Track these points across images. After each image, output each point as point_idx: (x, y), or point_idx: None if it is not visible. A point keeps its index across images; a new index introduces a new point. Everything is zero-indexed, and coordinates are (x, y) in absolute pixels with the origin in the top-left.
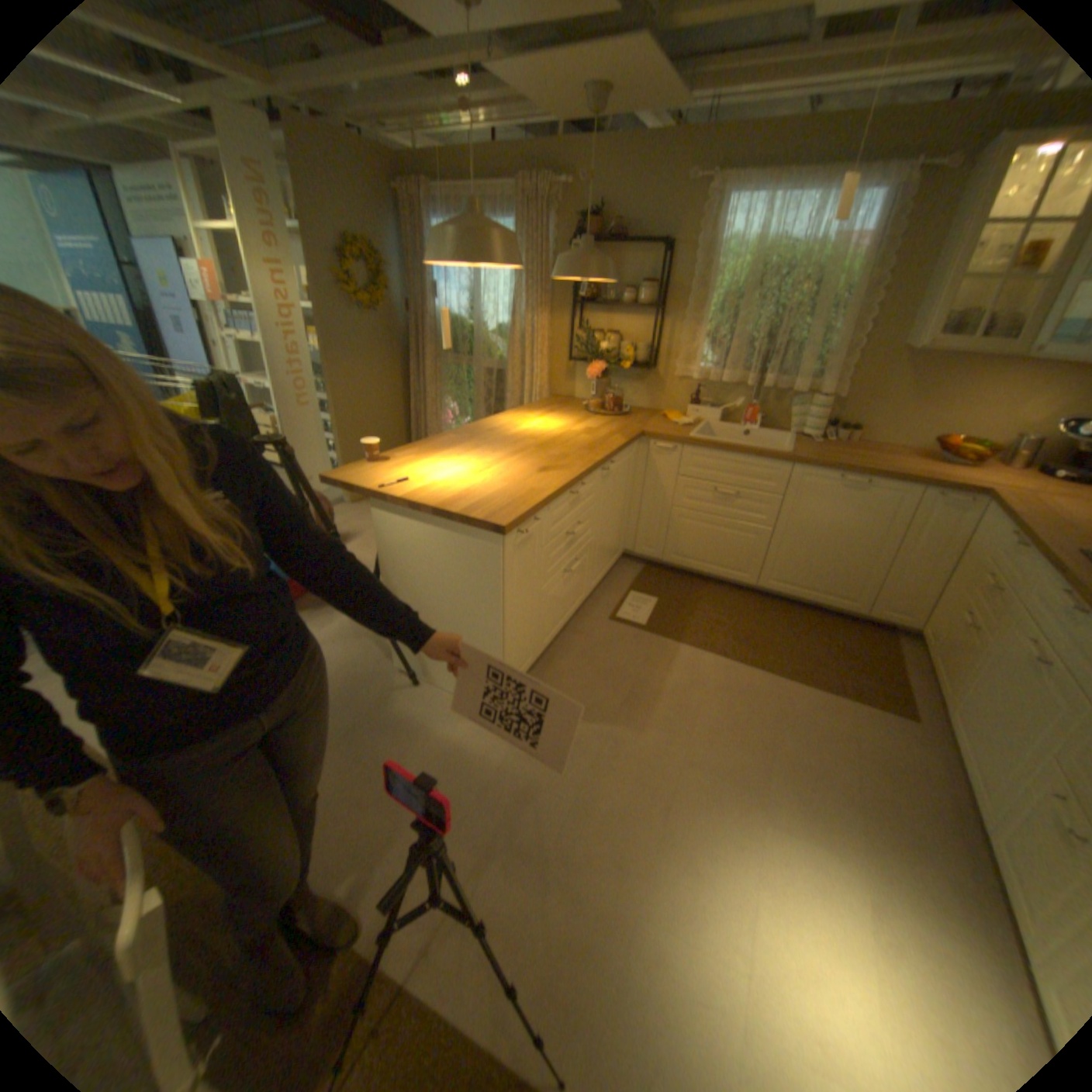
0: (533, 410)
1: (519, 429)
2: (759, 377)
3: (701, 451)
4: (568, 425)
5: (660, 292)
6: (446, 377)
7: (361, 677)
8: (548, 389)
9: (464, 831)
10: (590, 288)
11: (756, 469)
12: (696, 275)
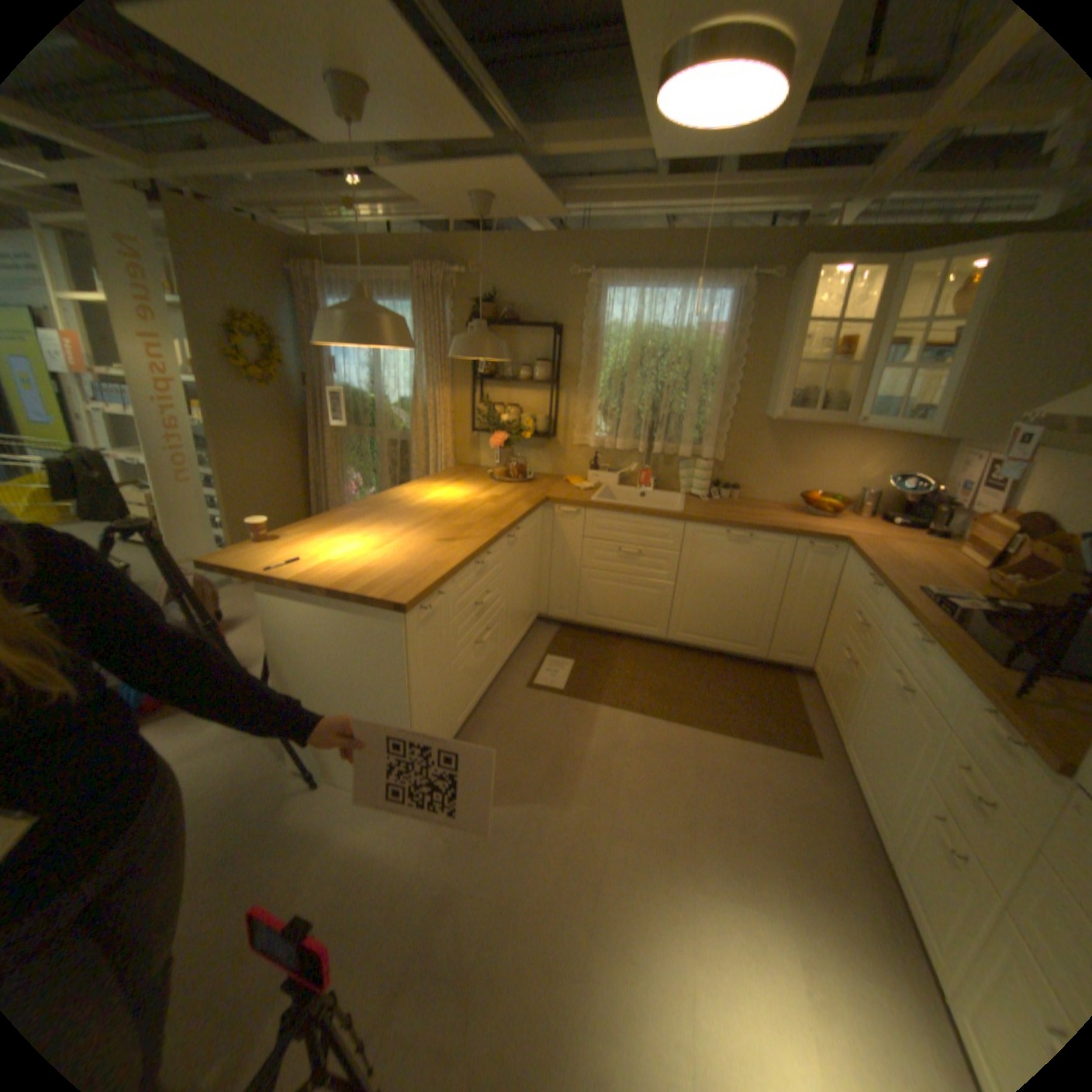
0: (439, 480)
1: (423, 499)
2: (648, 445)
3: (603, 513)
4: (473, 494)
5: (553, 370)
6: (348, 449)
7: (247, 787)
8: (454, 458)
9: (371, 963)
10: (488, 365)
11: (653, 528)
12: (584, 356)
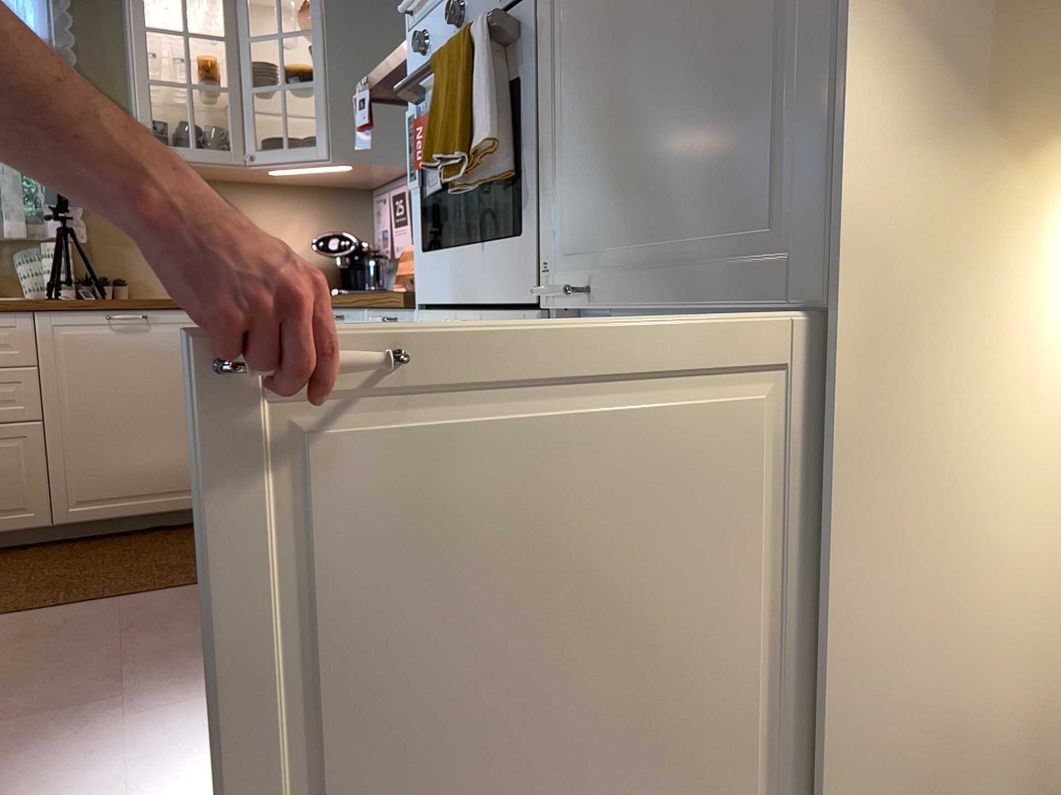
0: None
1: None
2: None
3: None
4: None
5: None
6: None
7: None
8: None
9: None
10: None
11: None
12: None
